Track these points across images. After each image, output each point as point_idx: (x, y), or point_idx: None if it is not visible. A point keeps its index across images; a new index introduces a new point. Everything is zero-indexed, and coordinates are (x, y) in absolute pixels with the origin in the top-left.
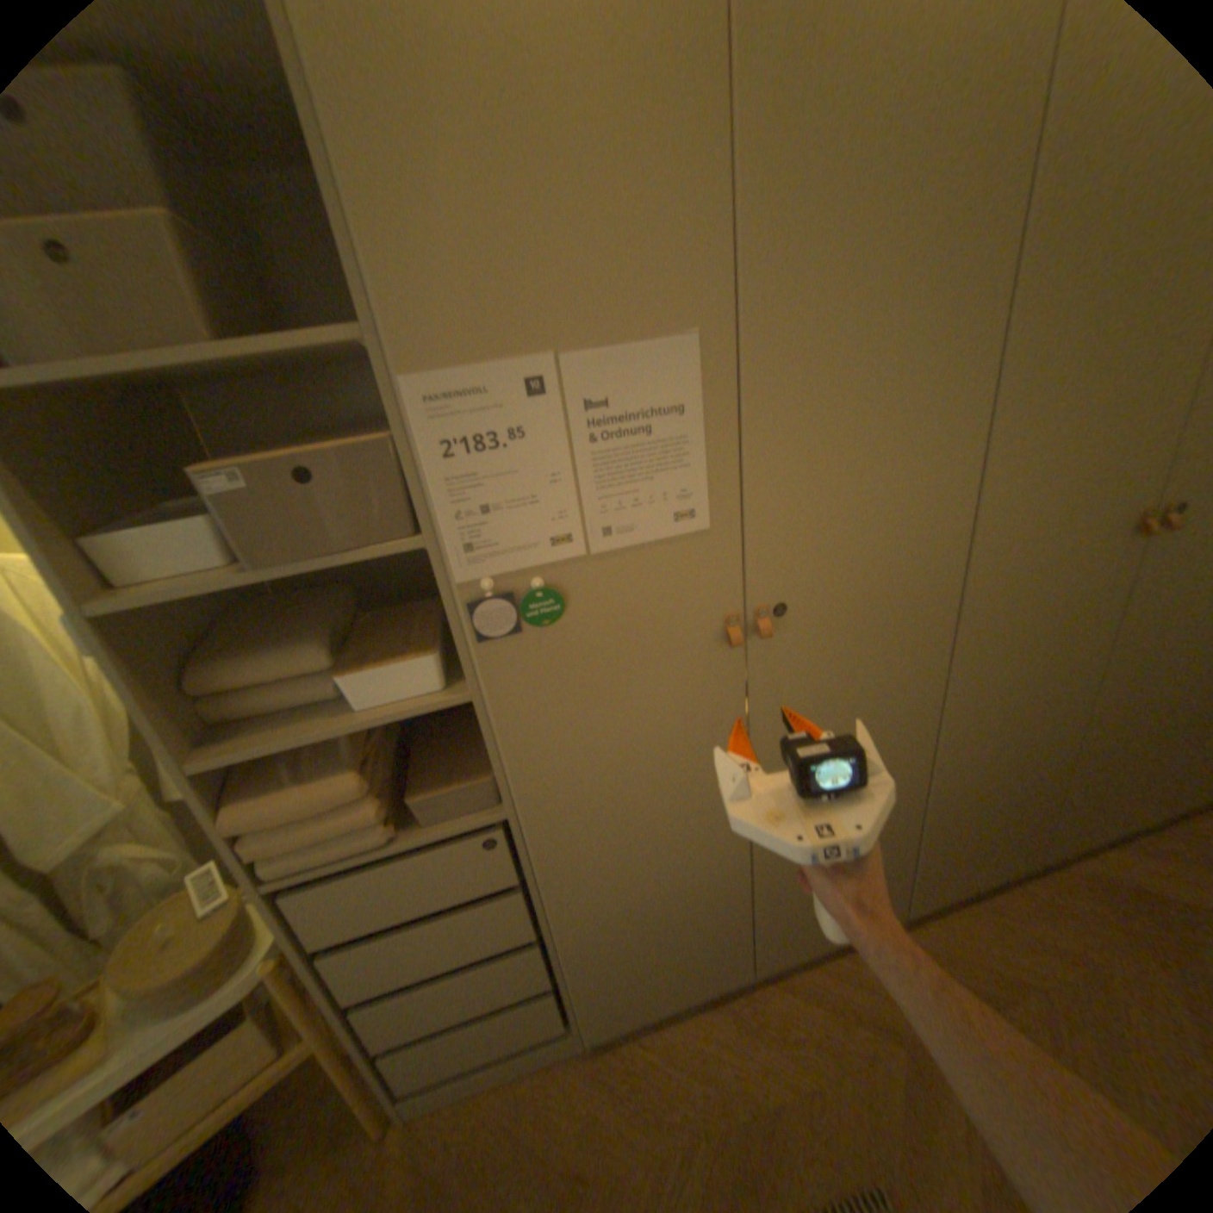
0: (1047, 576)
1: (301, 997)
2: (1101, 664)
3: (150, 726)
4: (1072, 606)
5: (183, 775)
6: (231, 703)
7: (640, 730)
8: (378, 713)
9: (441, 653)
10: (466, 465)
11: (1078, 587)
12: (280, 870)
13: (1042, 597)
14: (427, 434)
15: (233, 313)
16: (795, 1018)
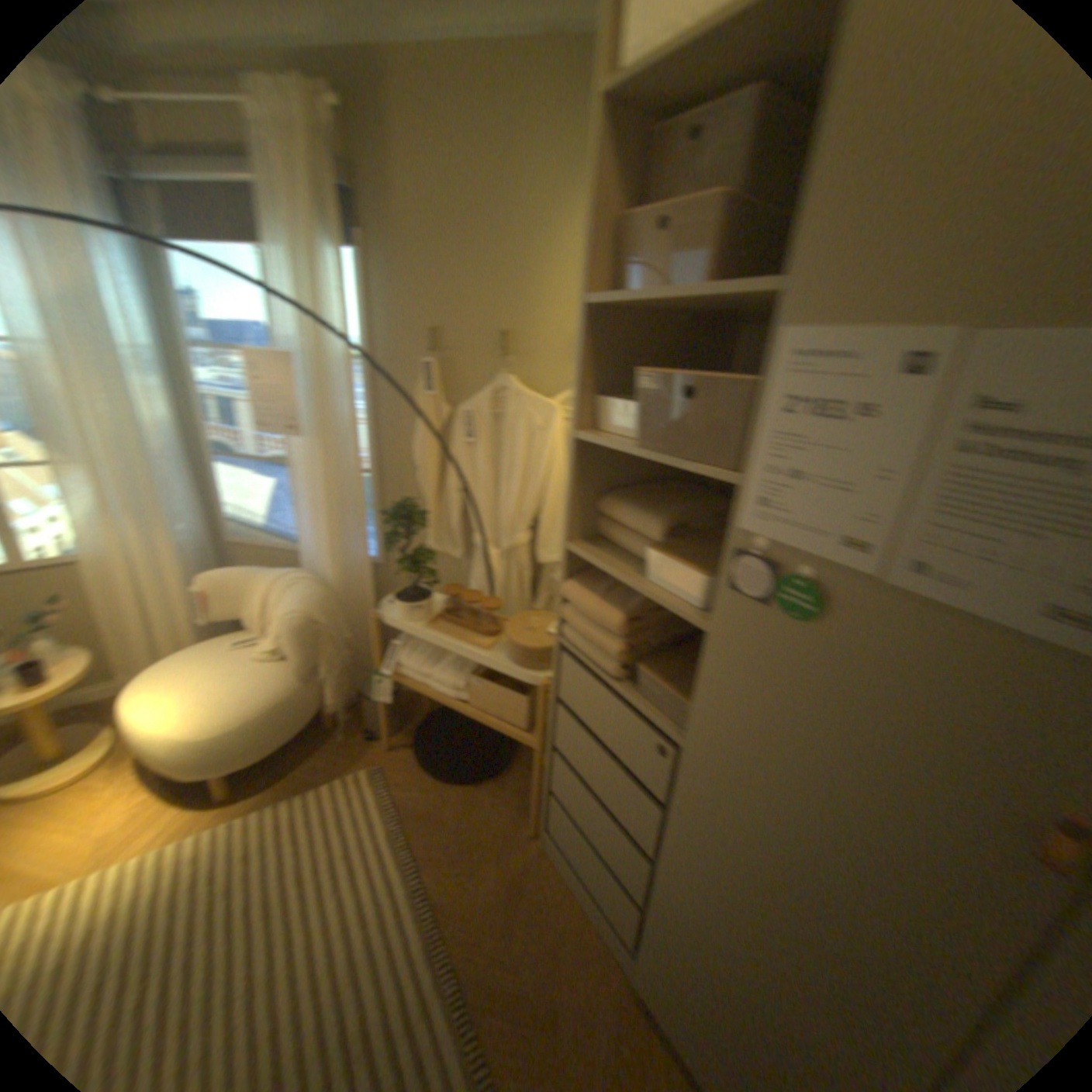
0: None
1: (544, 716)
2: None
3: (565, 511)
4: None
5: (563, 547)
6: (610, 529)
7: (833, 811)
8: (652, 590)
9: (714, 581)
10: (799, 426)
11: None
12: (568, 637)
13: None
14: (780, 386)
15: (755, 266)
16: None
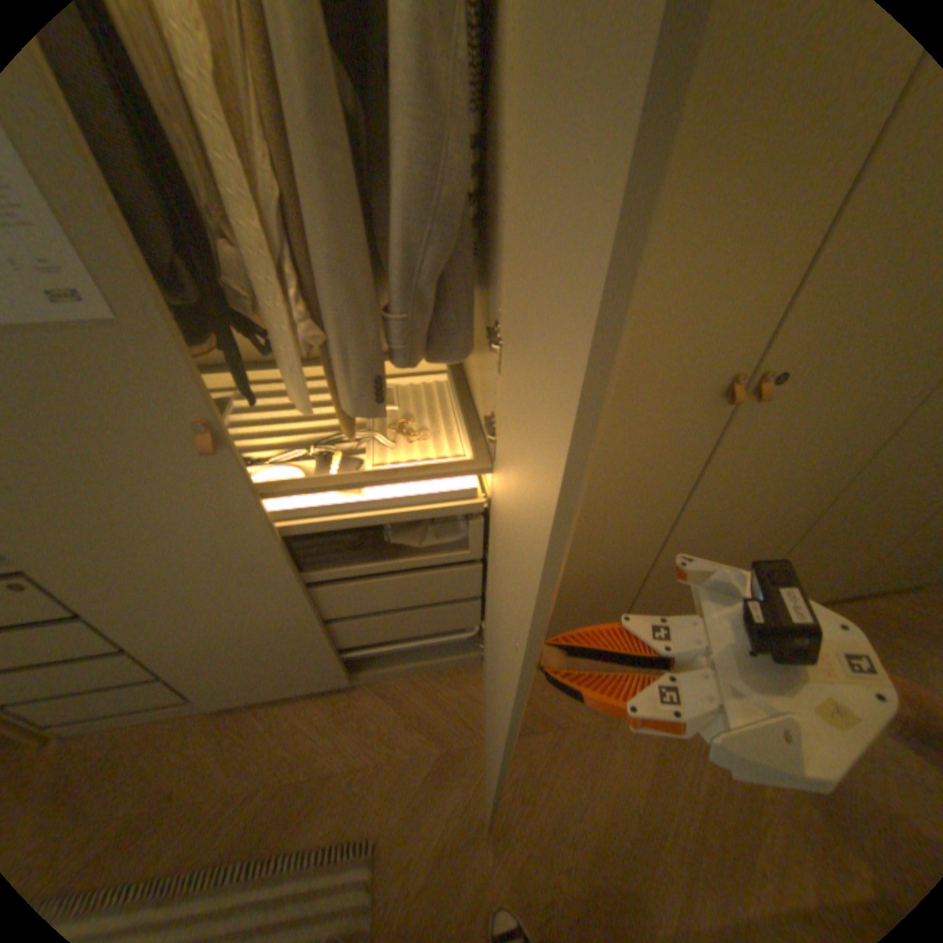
0: (613, 428)
1: None
2: (675, 511)
3: None
4: (644, 460)
5: None
6: None
7: (137, 517)
8: None
9: None
10: None
11: (651, 442)
12: None
13: (608, 447)
14: None
15: None
16: (375, 716)
